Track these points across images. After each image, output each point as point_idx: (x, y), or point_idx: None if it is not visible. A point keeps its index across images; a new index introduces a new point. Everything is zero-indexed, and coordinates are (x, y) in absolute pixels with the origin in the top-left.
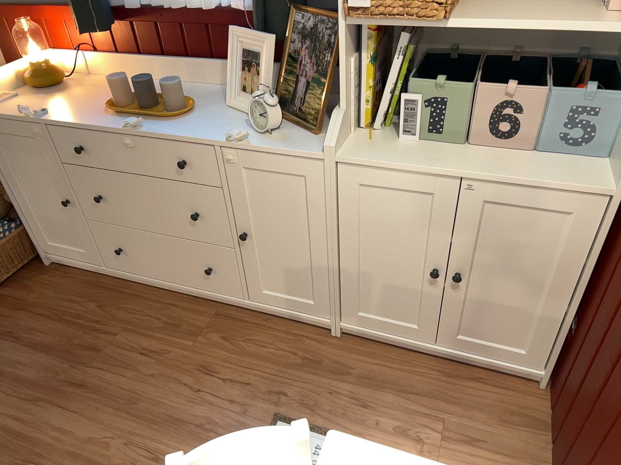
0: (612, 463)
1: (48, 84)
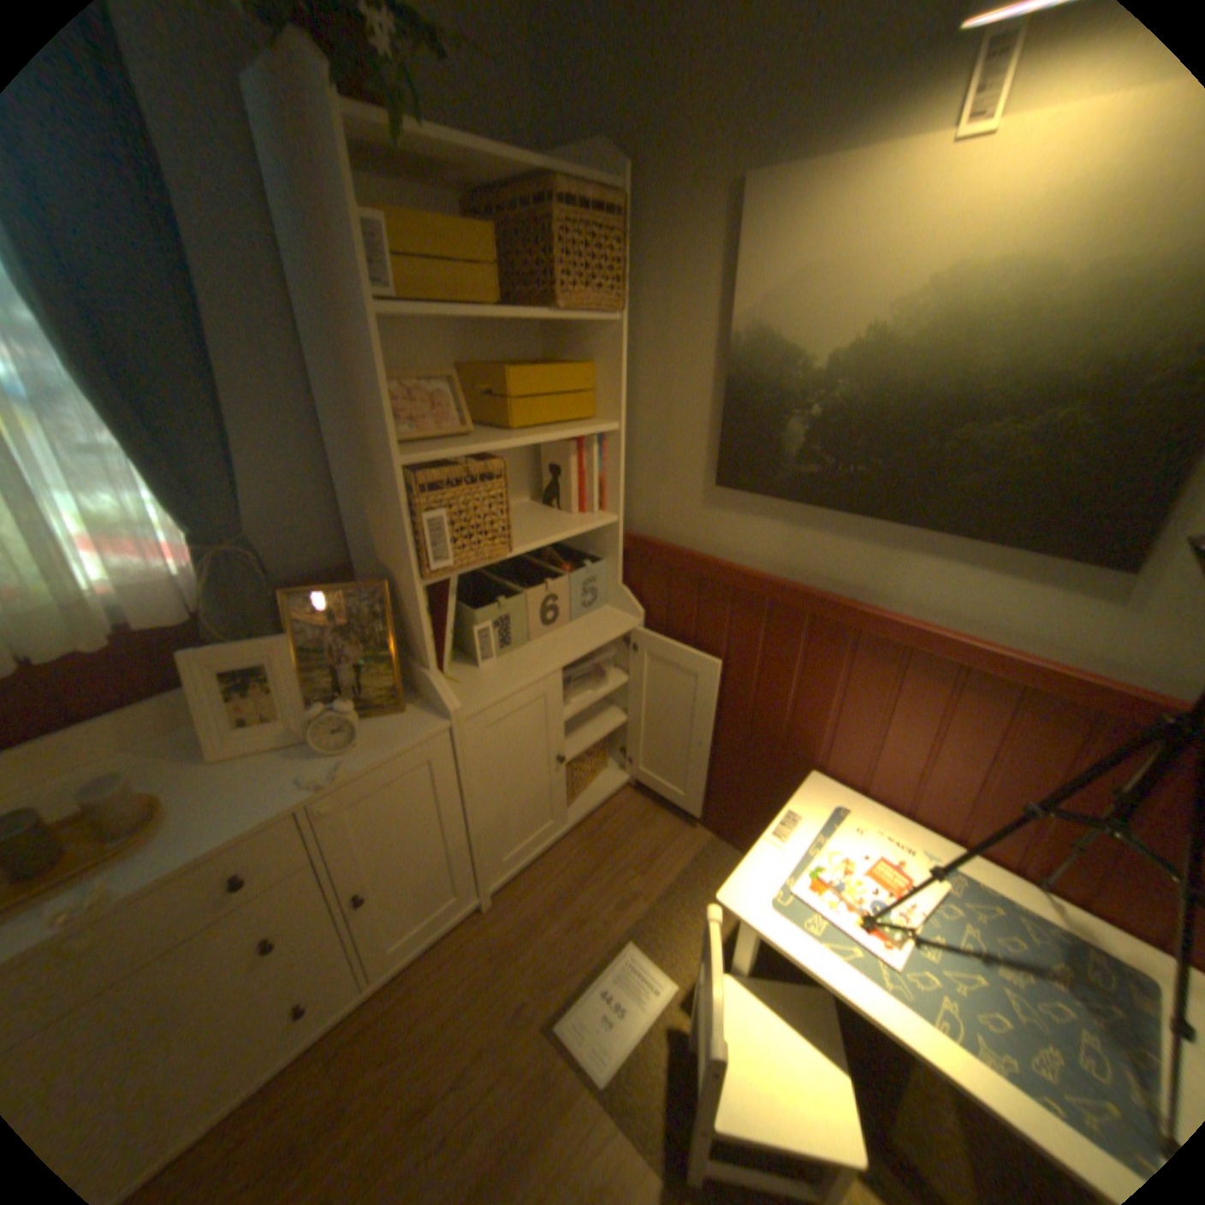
0: (772, 759)
1: None
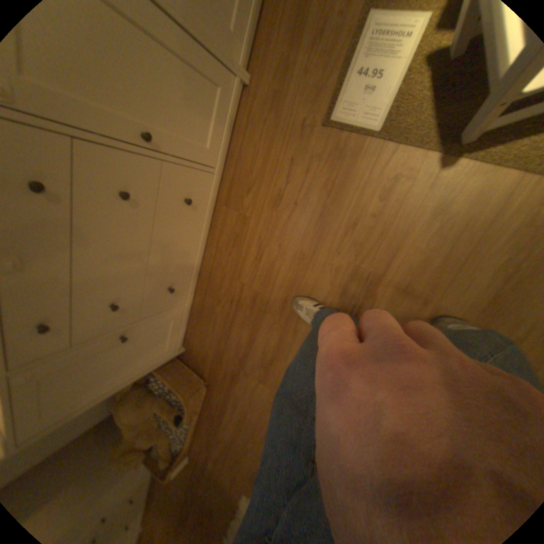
0: None
1: None
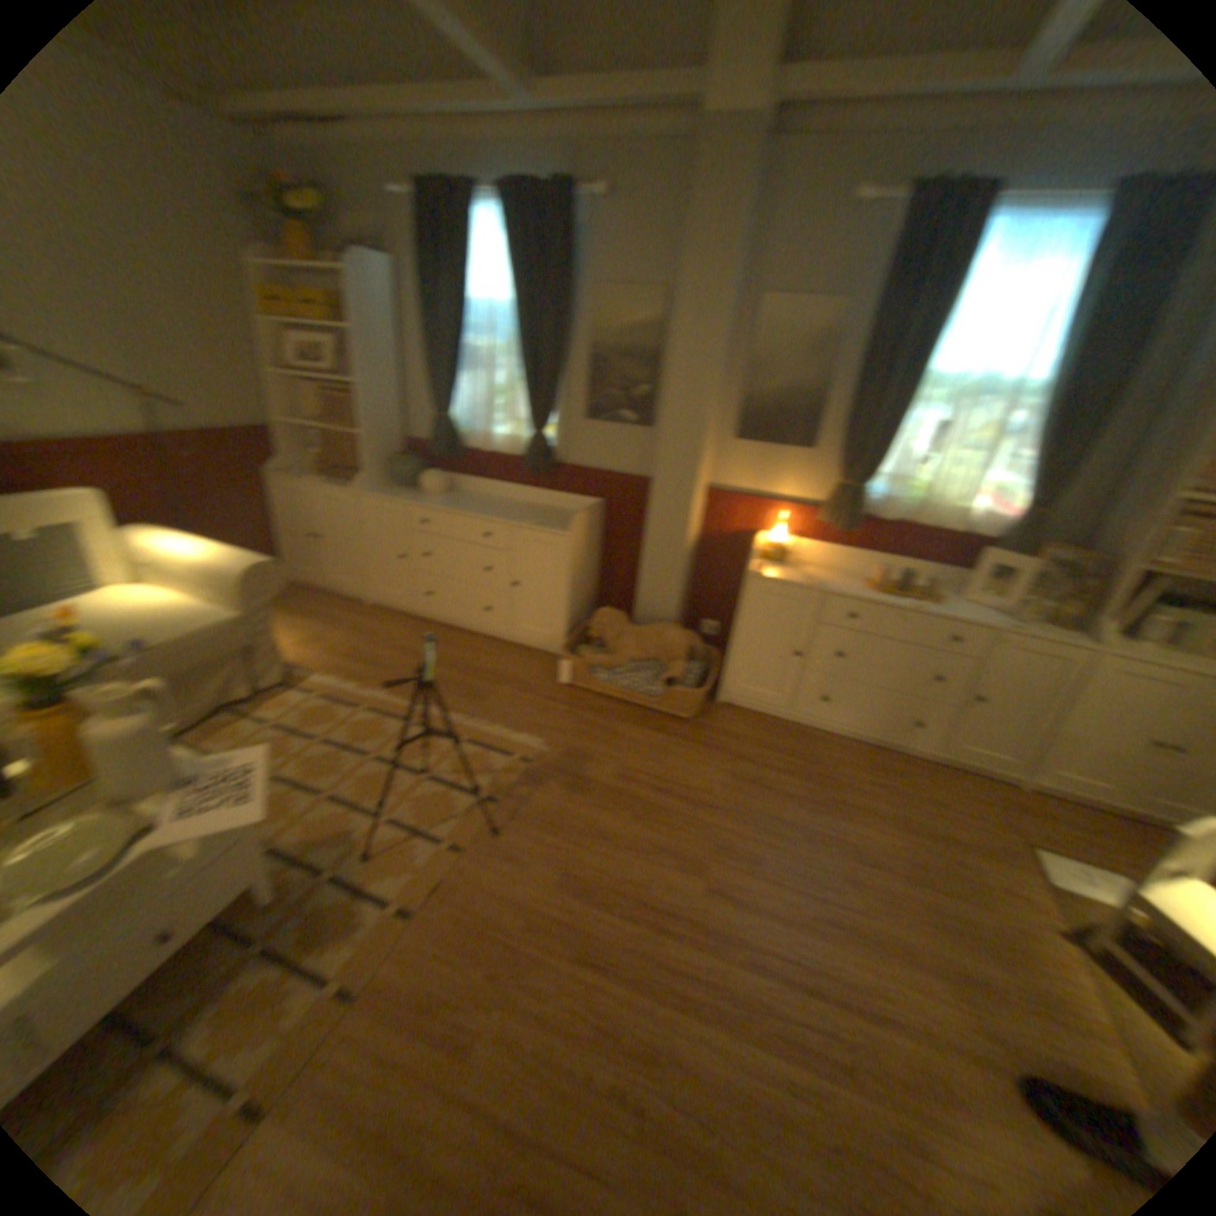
0: None
1: (783, 556)
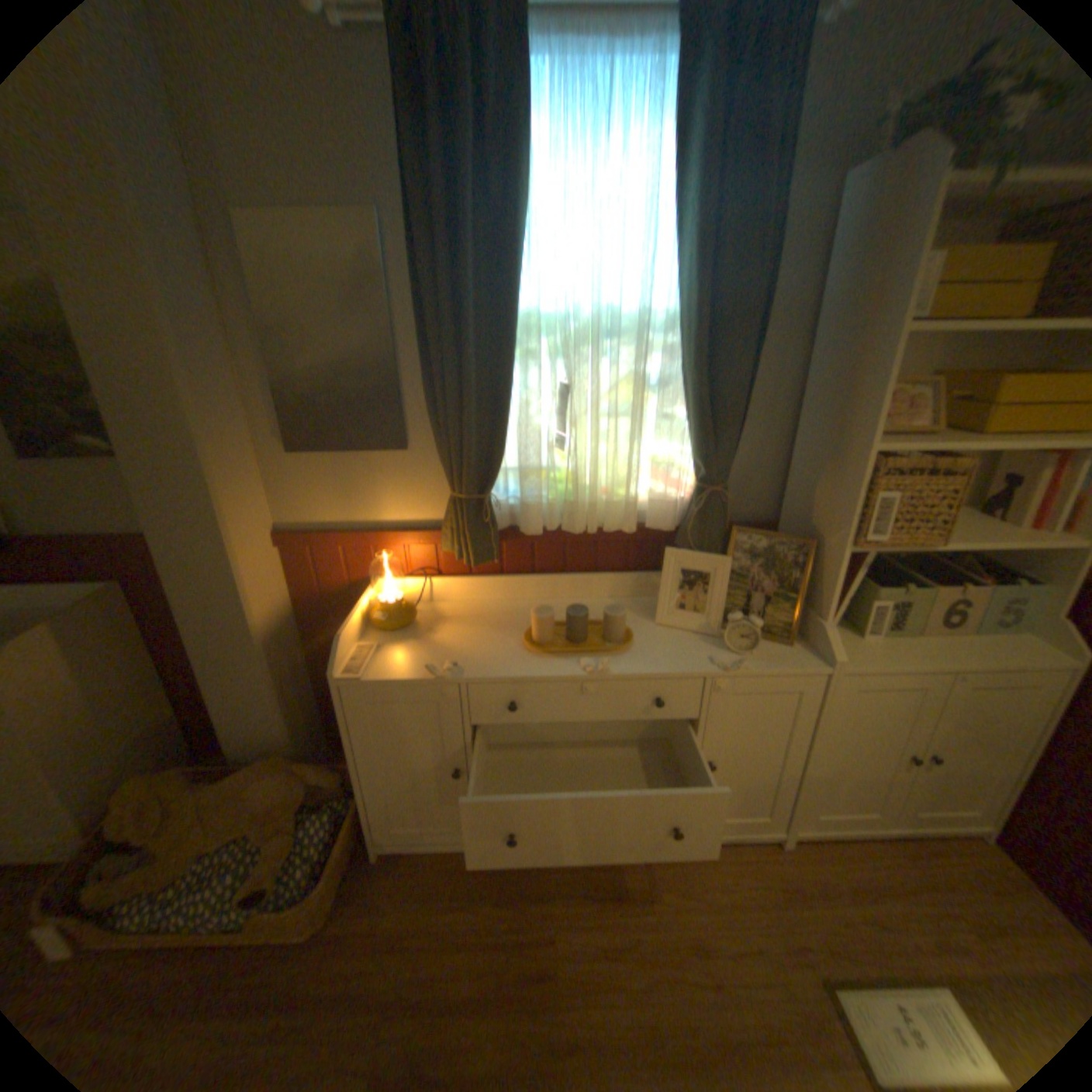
0: None
1: (402, 621)
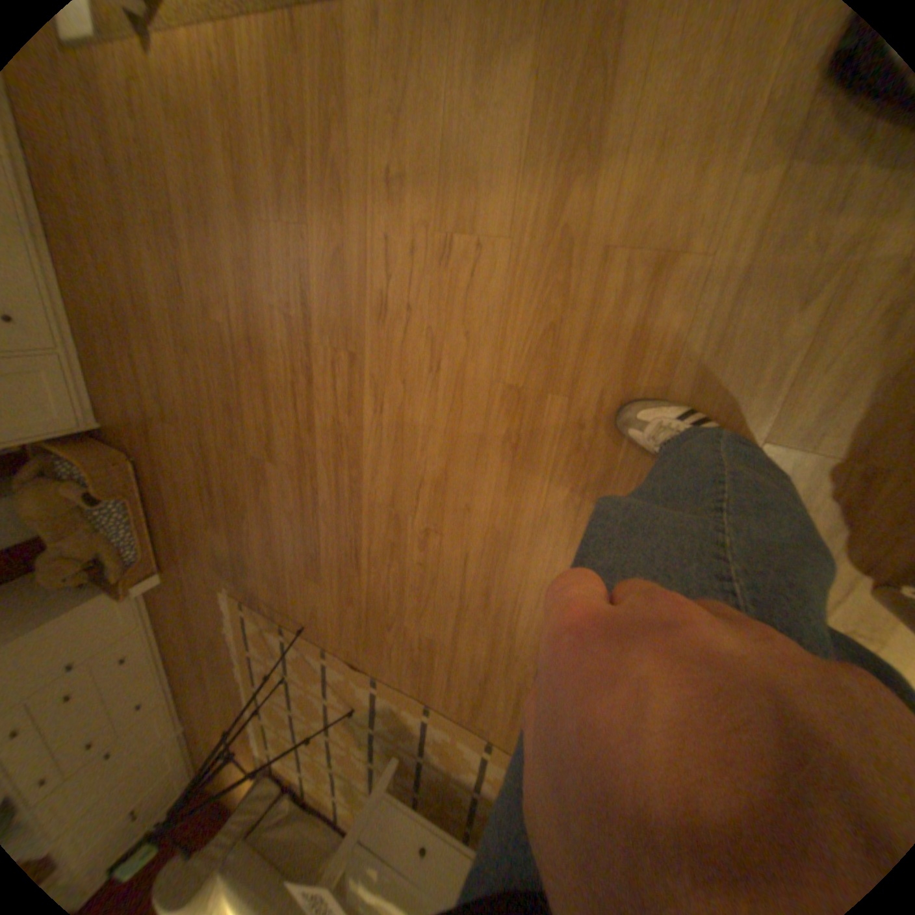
0: None
1: None
